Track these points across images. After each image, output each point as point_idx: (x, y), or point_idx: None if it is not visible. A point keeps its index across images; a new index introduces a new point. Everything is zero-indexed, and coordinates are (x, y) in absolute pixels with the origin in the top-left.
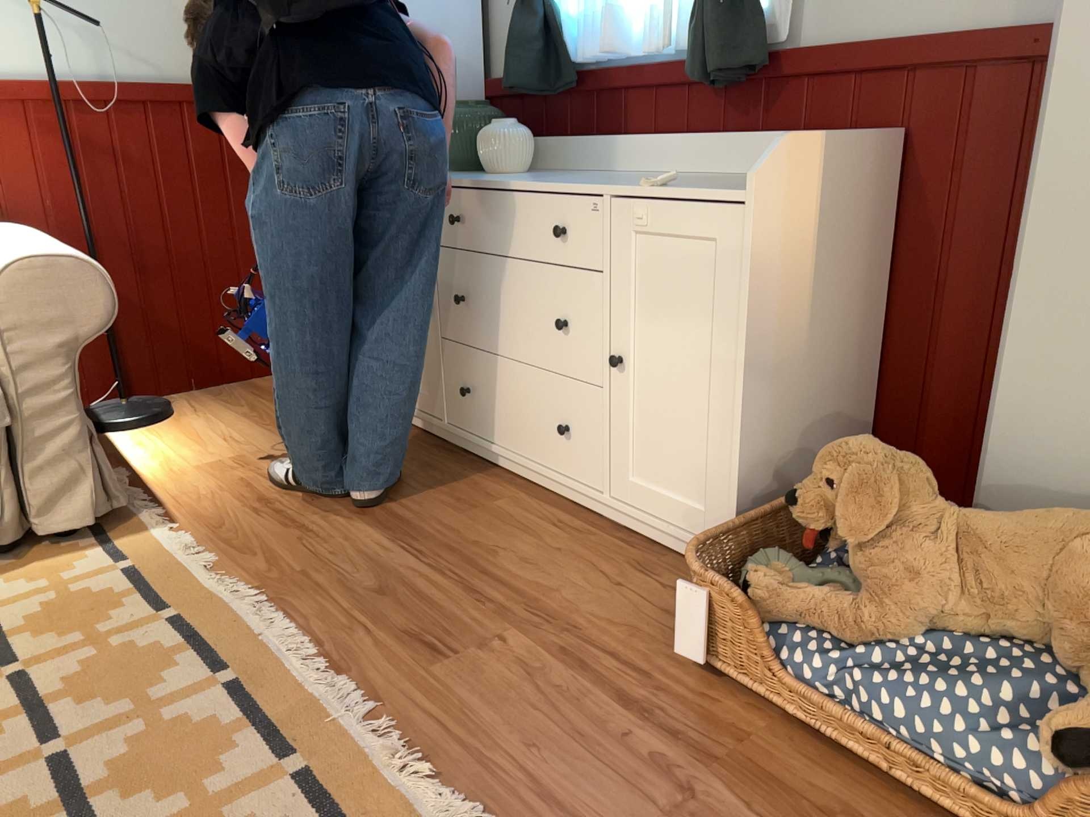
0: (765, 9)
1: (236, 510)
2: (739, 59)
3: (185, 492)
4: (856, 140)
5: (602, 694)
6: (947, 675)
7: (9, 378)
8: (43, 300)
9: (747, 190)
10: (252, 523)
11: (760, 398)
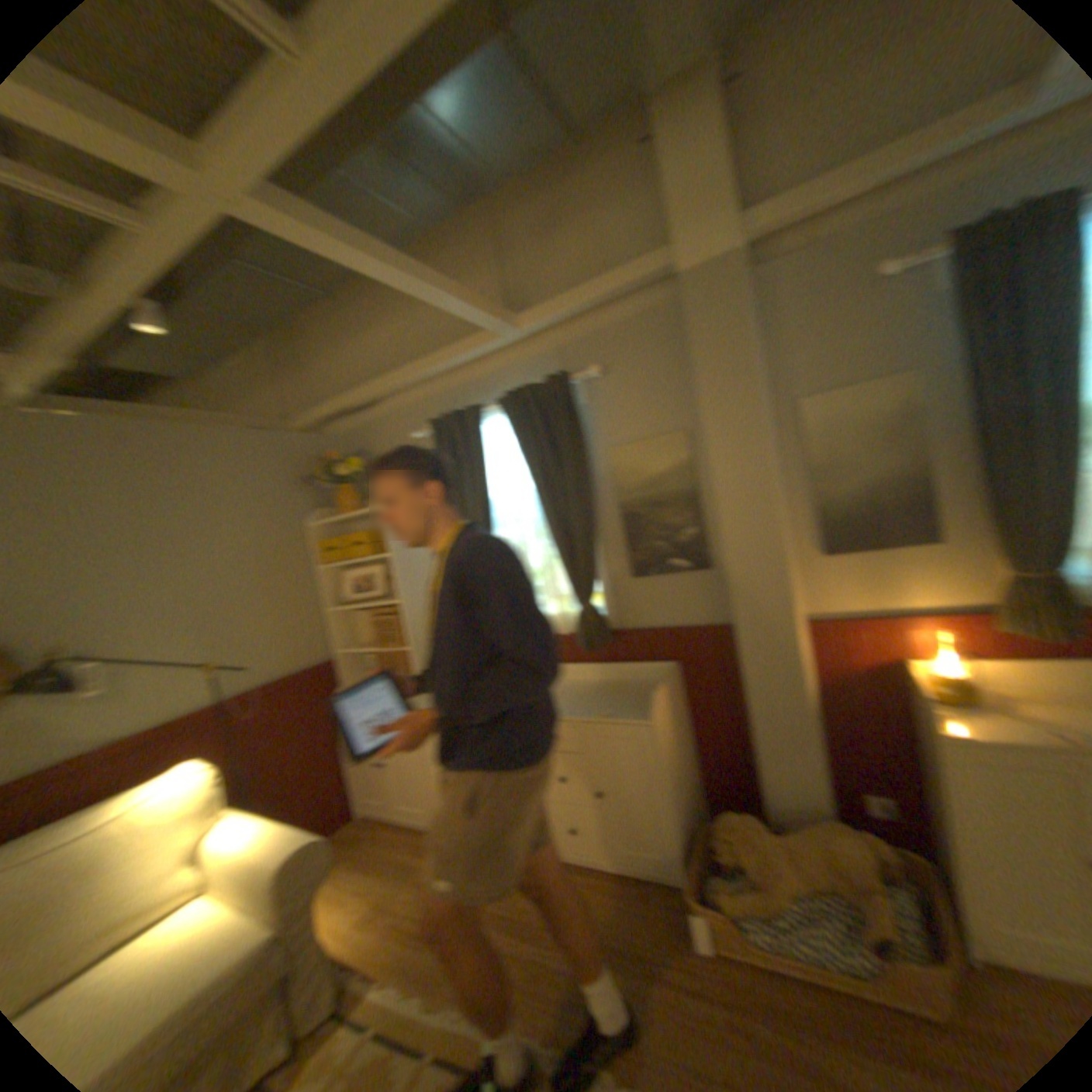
0: (606, 614)
1: (406, 953)
2: (607, 641)
3: (363, 952)
4: (672, 676)
5: (682, 997)
6: (817, 927)
7: (285, 938)
8: (300, 878)
9: (648, 716)
10: (424, 960)
11: (677, 802)
